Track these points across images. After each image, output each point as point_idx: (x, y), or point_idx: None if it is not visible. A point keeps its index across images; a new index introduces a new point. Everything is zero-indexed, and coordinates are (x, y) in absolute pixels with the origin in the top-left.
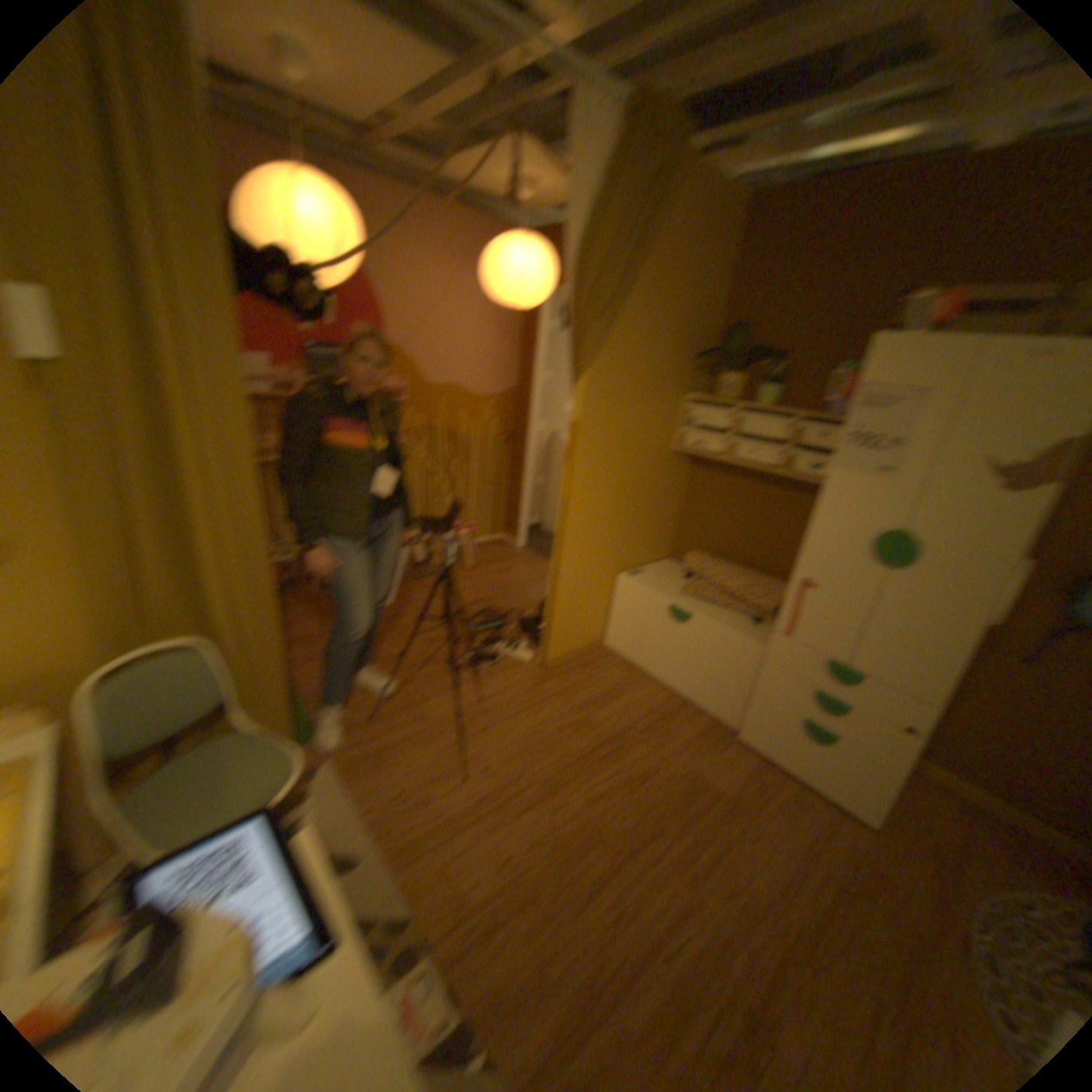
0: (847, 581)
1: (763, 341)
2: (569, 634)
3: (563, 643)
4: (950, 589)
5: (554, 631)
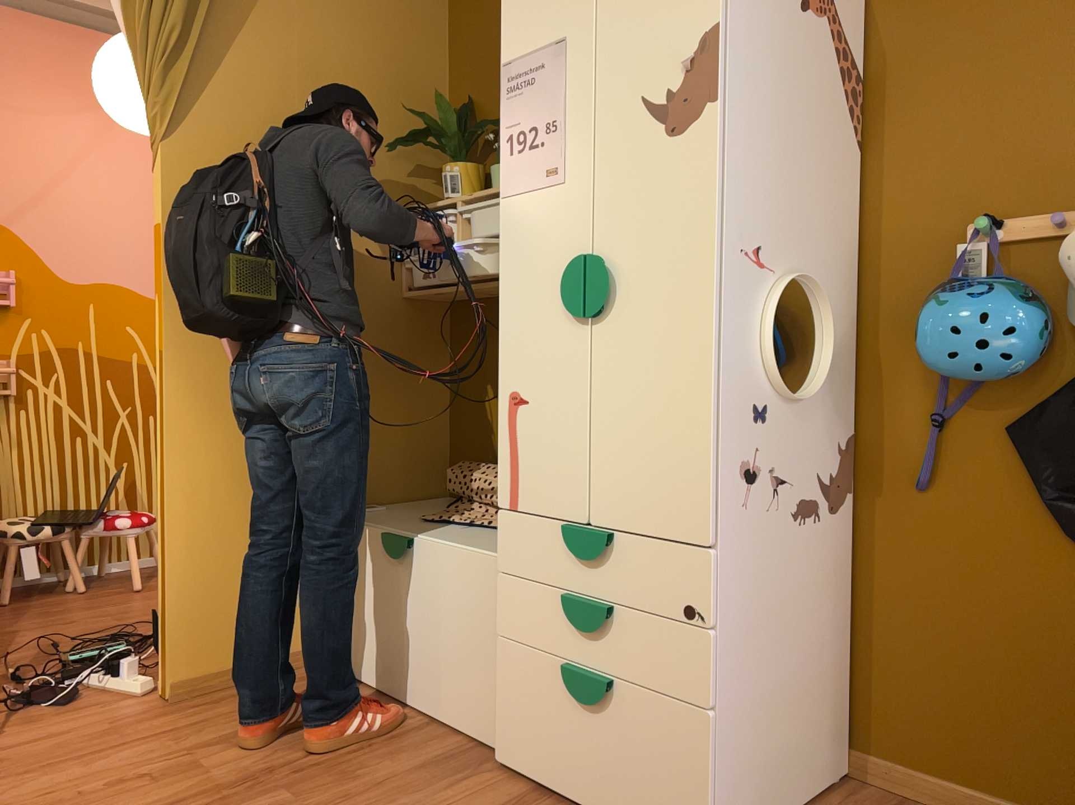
0: (552, 374)
1: (490, 119)
2: (207, 629)
3: (194, 649)
4: (660, 323)
5: (166, 620)
